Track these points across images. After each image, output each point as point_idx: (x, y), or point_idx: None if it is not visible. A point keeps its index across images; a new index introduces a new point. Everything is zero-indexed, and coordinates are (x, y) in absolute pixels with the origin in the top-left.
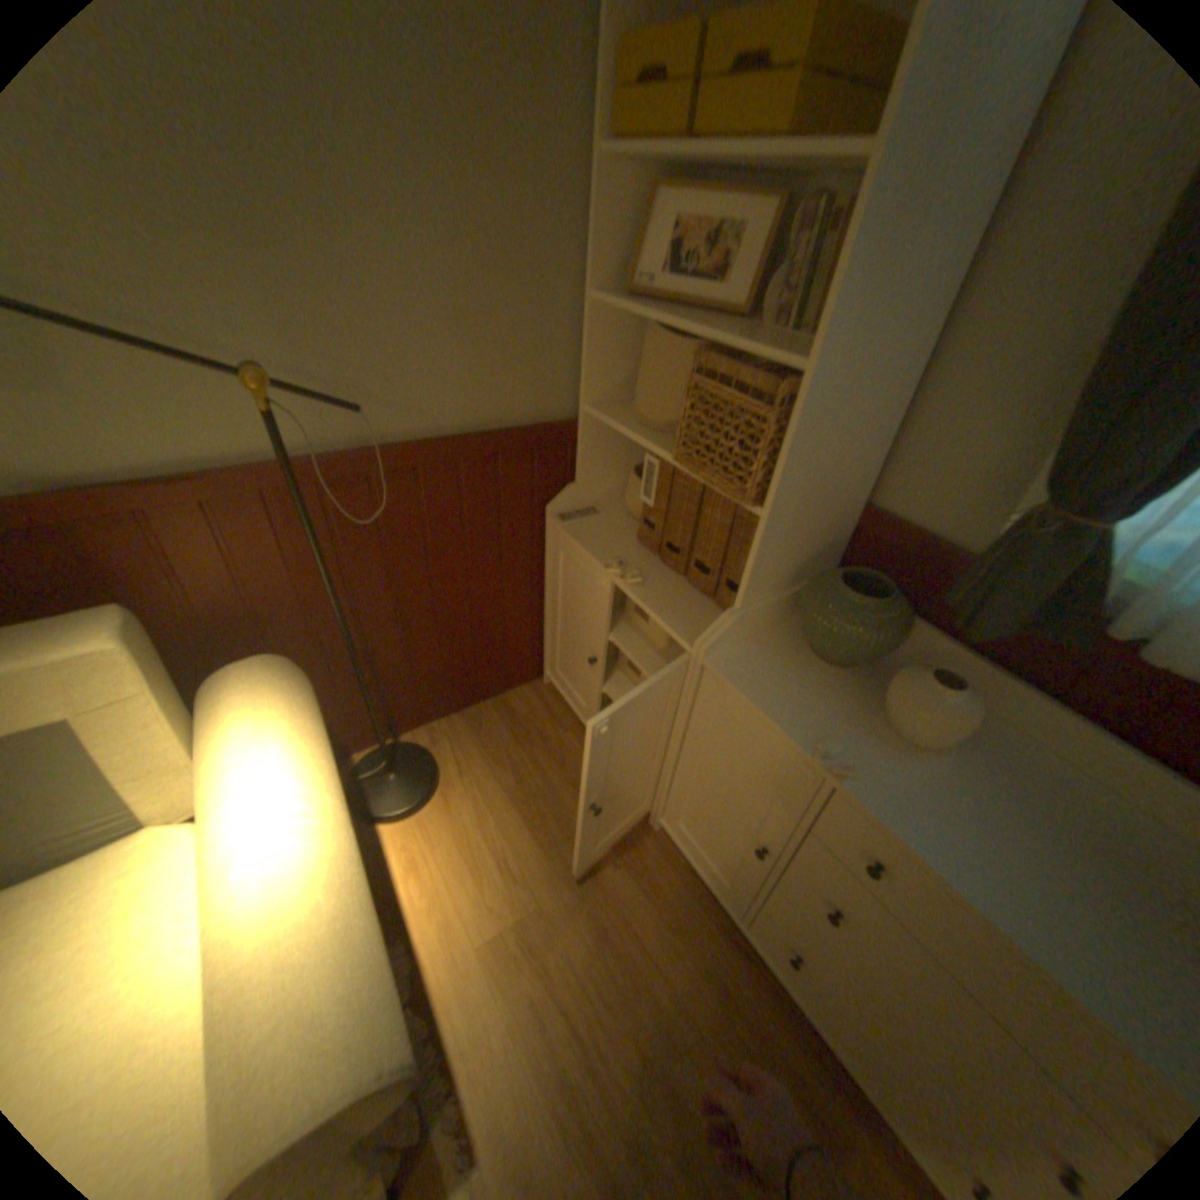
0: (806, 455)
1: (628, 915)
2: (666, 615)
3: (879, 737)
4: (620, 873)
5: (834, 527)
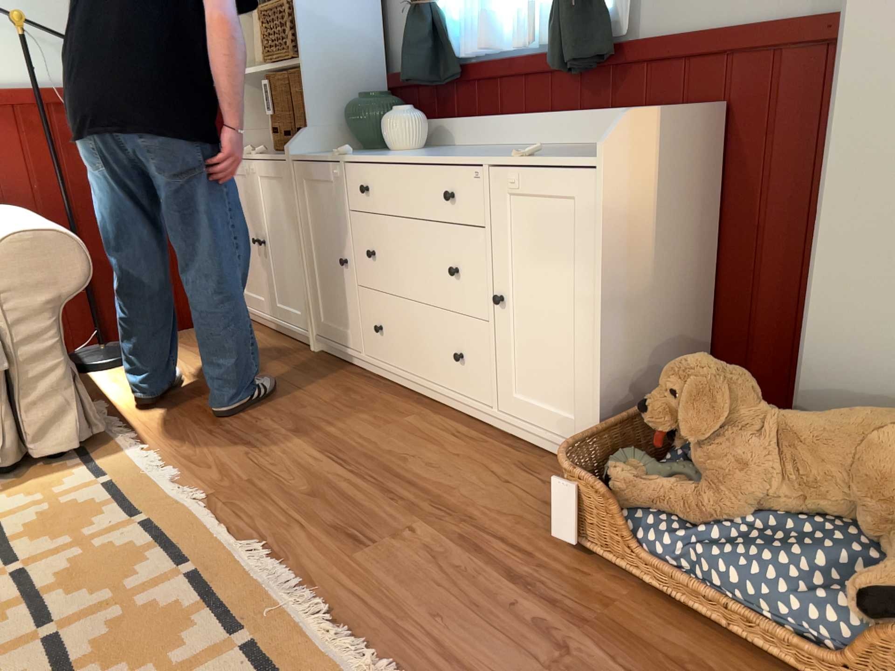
0: (308, 23)
1: (281, 377)
2: (276, 157)
3: (376, 152)
4: (280, 366)
5: (361, 83)
